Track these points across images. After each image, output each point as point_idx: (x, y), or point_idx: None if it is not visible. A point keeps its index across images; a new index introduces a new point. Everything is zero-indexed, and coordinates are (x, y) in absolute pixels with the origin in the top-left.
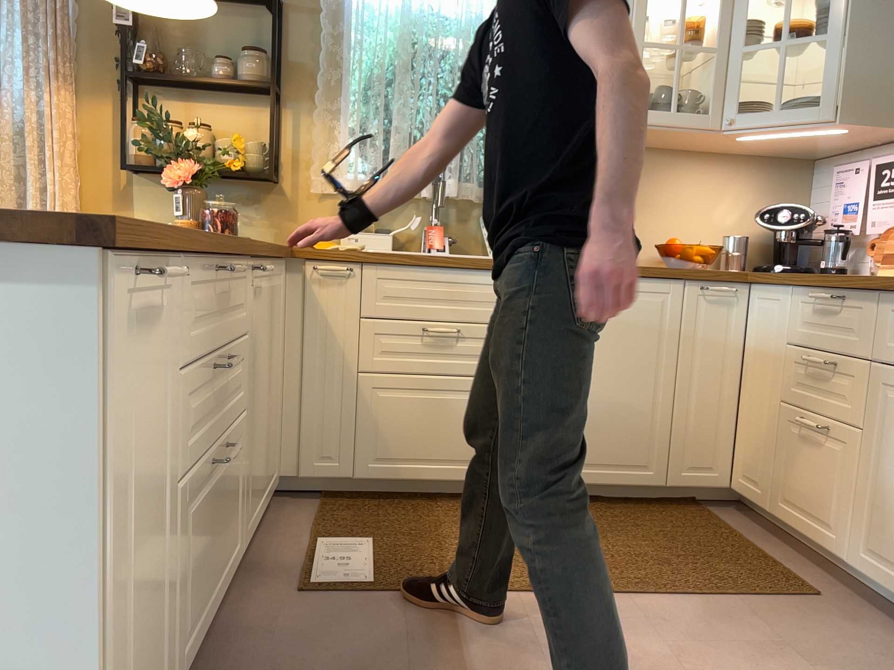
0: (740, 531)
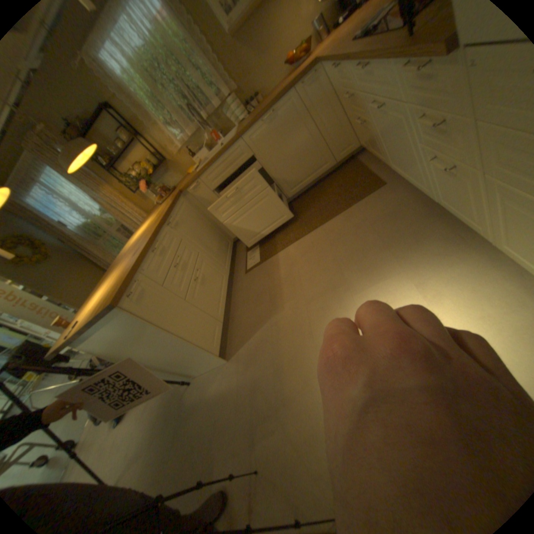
0: (367, 163)
